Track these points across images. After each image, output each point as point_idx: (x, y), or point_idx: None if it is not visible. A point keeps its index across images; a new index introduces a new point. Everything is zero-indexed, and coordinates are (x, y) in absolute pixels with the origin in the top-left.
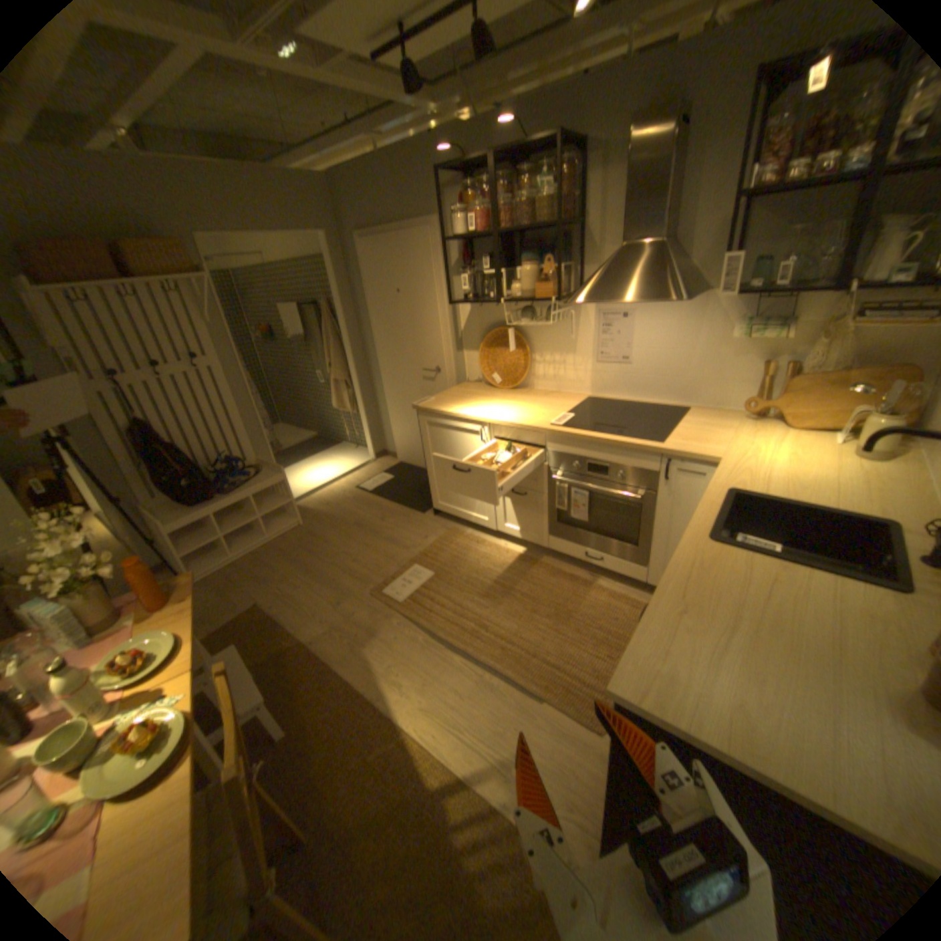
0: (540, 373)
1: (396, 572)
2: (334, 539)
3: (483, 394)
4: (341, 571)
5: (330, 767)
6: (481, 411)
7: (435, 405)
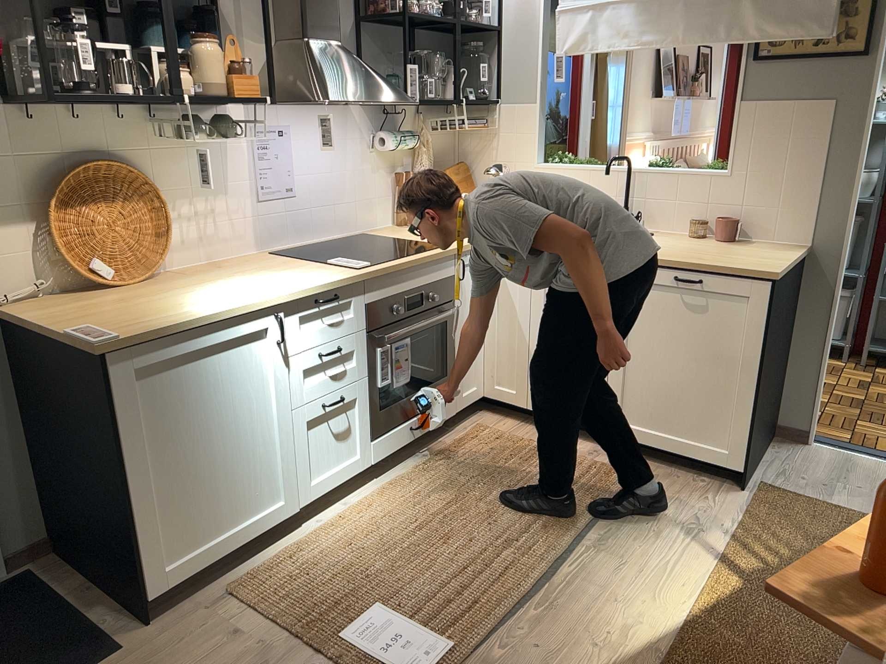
0: (176, 239)
1: None
2: None
3: (137, 296)
4: None
5: None
6: (245, 296)
7: (137, 325)
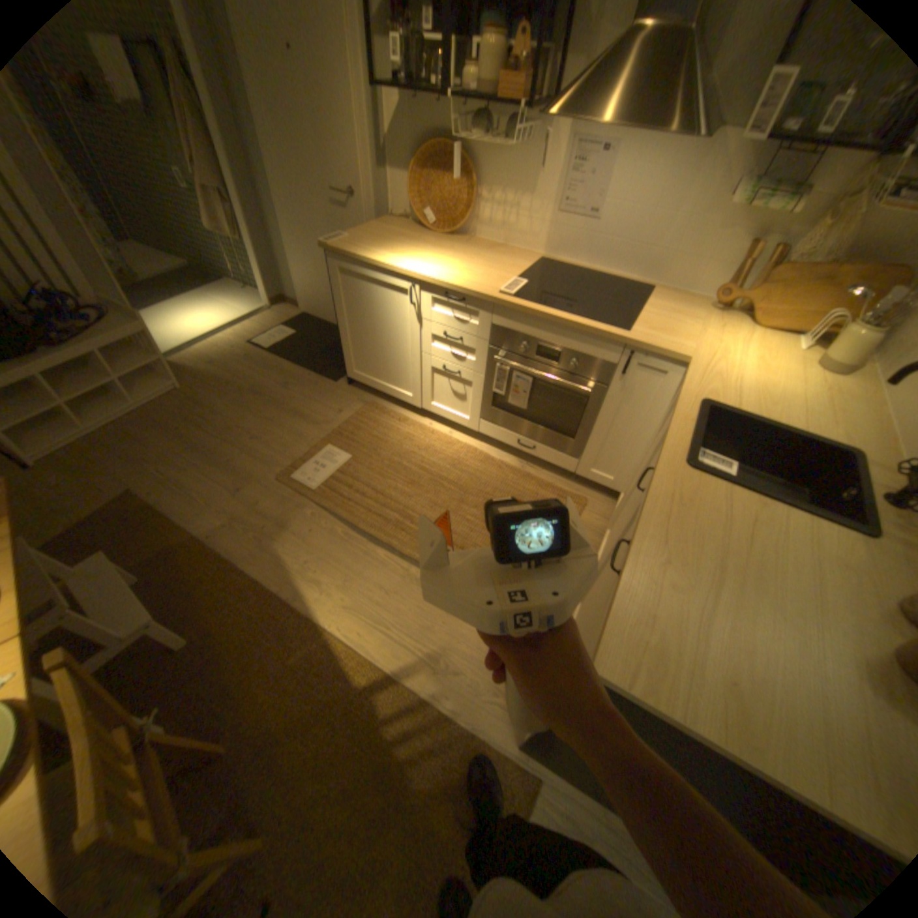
0: (486, 216)
1: (307, 453)
2: (226, 409)
3: (412, 238)
4: (238, 450)
5: (246, 674)
6: (412, 263)
7: (351, 245)
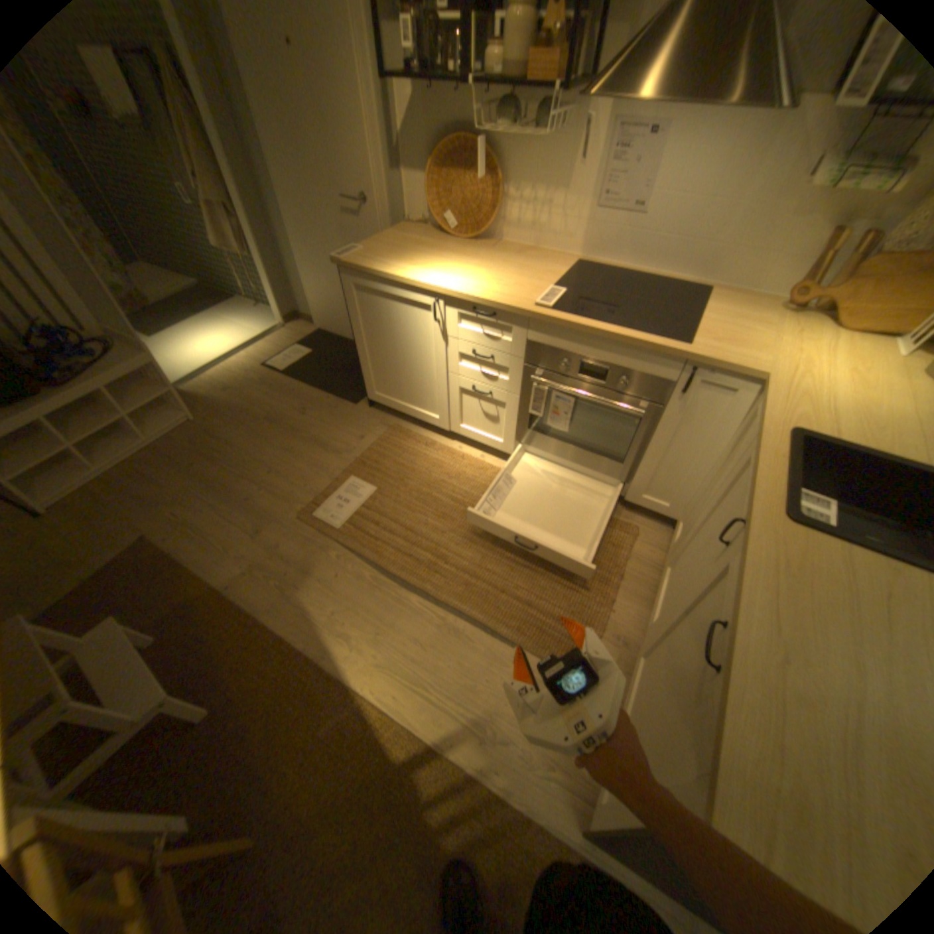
0: (514, 217)
1: (329, 487)
2: (242, 441)
3: (433, 246)
4: (256, 486)
5: (273, 748)
6: (435, 276)
7: (366, 259)
